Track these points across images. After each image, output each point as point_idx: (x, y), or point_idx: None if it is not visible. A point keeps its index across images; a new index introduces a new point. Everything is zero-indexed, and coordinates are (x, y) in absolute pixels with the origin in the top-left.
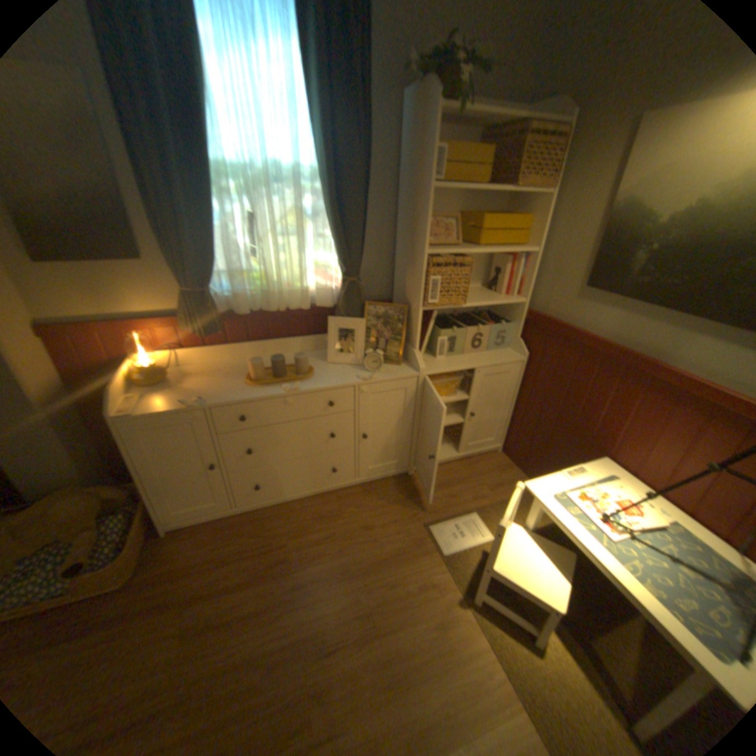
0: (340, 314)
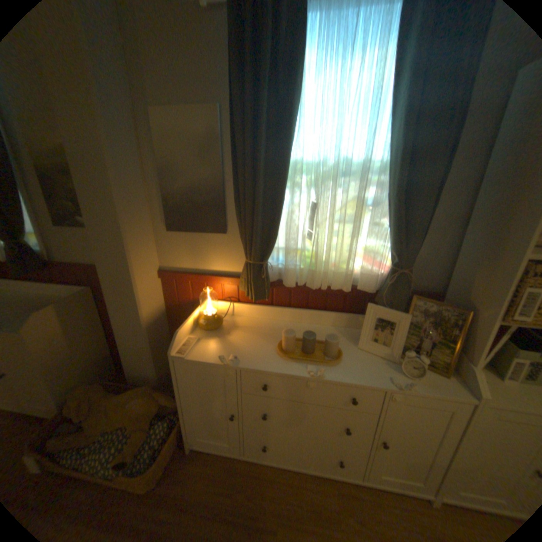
0: (381, 301)
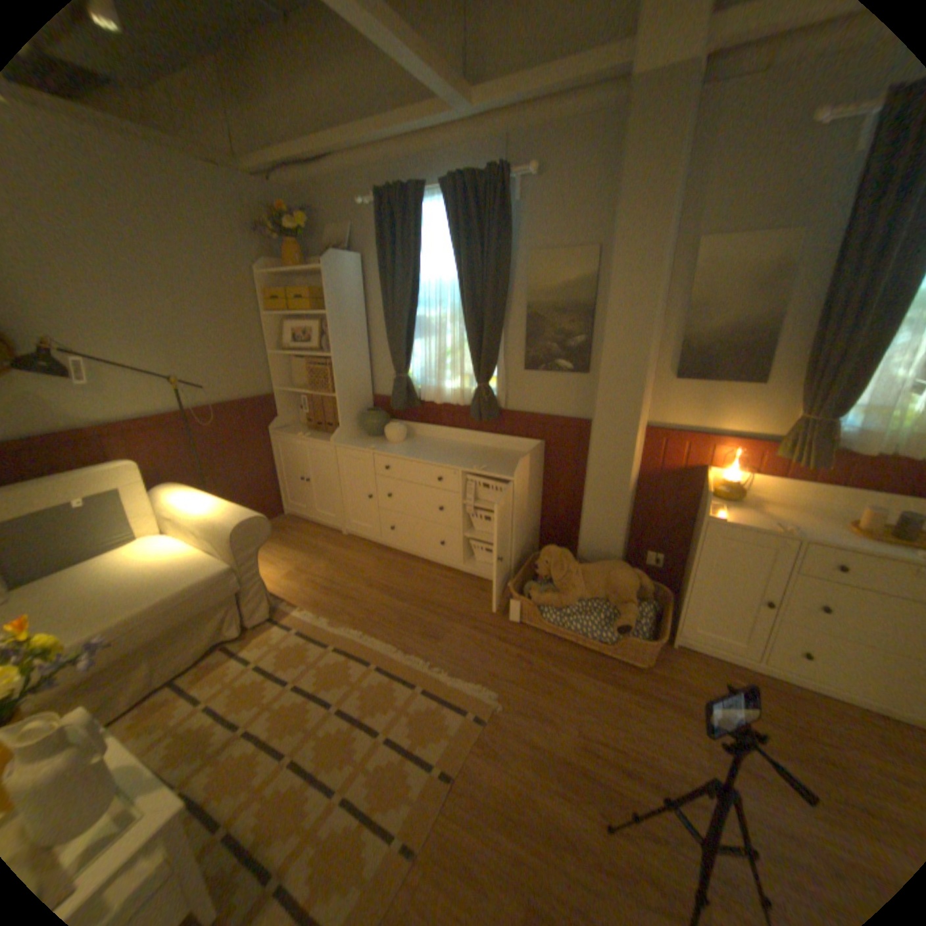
0: None
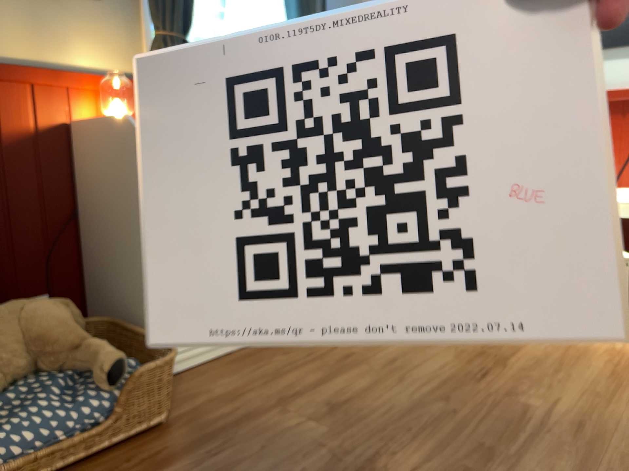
0: None
